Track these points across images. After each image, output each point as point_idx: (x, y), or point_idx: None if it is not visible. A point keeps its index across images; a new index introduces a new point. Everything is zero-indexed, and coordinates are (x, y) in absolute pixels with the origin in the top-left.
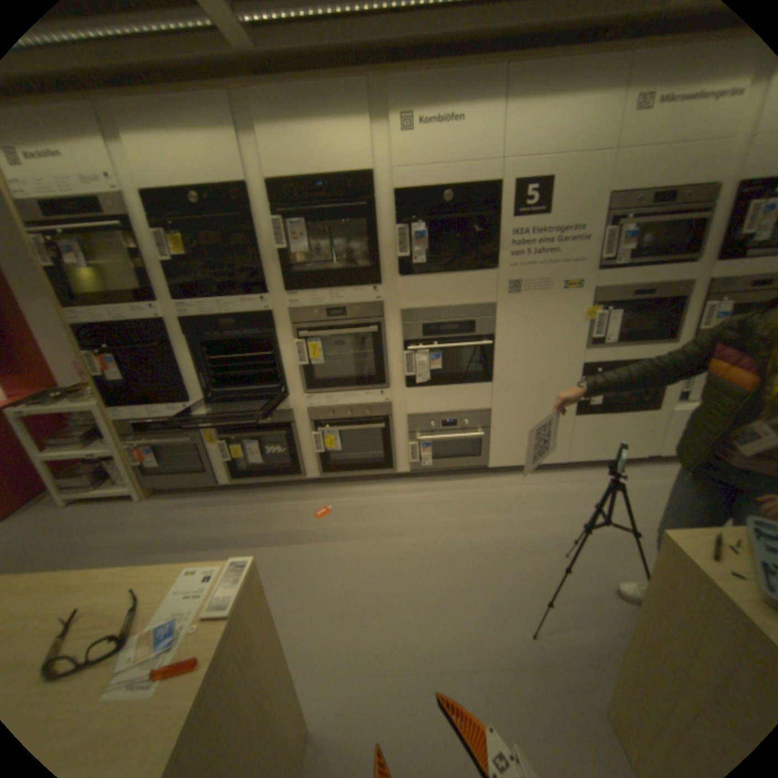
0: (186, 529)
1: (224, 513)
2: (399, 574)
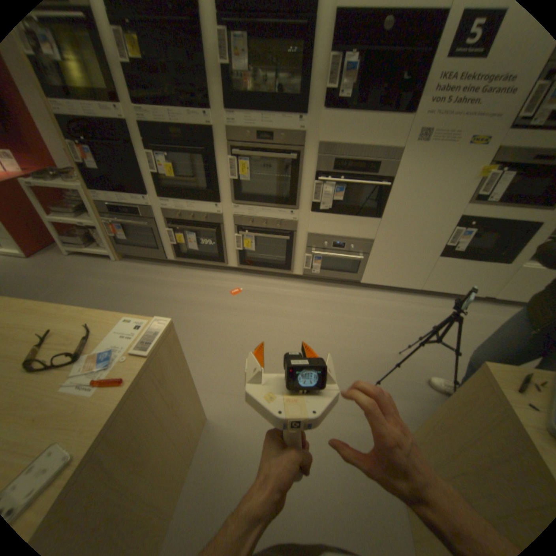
0: (144, 285)
1: (169, 279)
2: (280, 340)
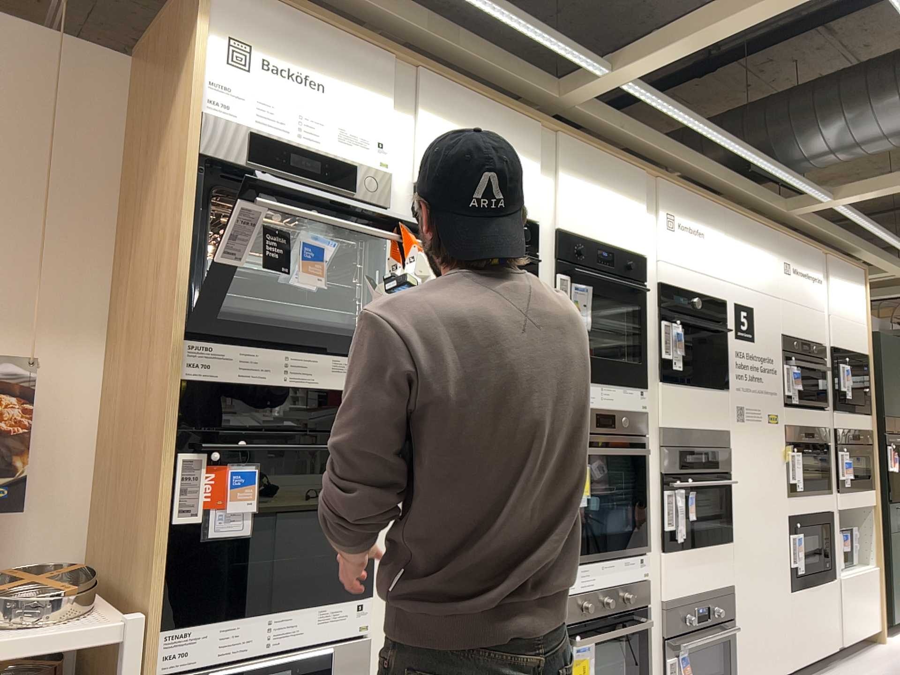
0: None
1: None
2: None
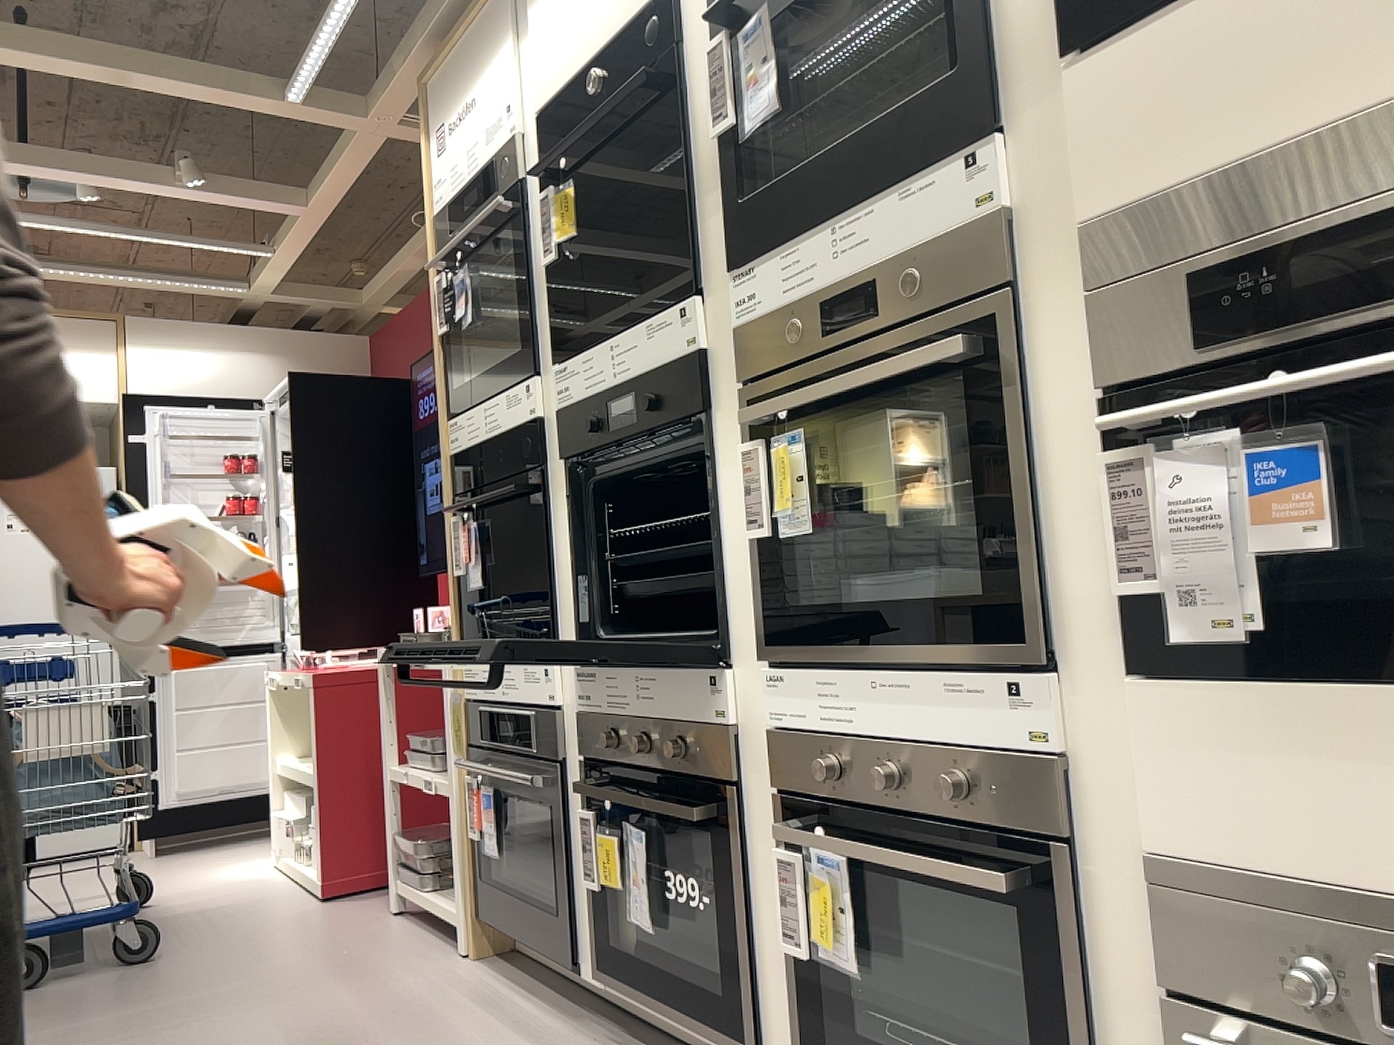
0: None
1: None
2: None
